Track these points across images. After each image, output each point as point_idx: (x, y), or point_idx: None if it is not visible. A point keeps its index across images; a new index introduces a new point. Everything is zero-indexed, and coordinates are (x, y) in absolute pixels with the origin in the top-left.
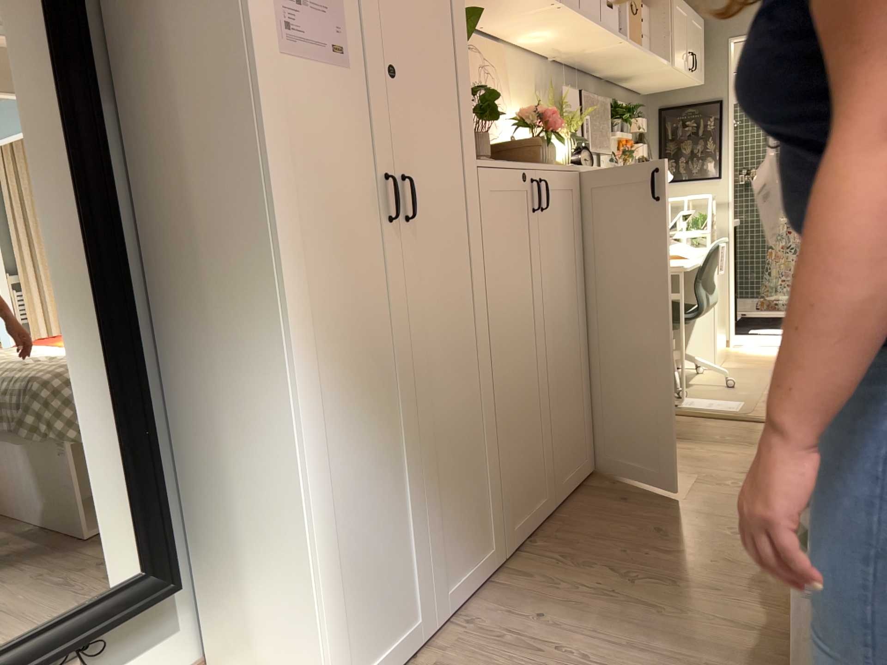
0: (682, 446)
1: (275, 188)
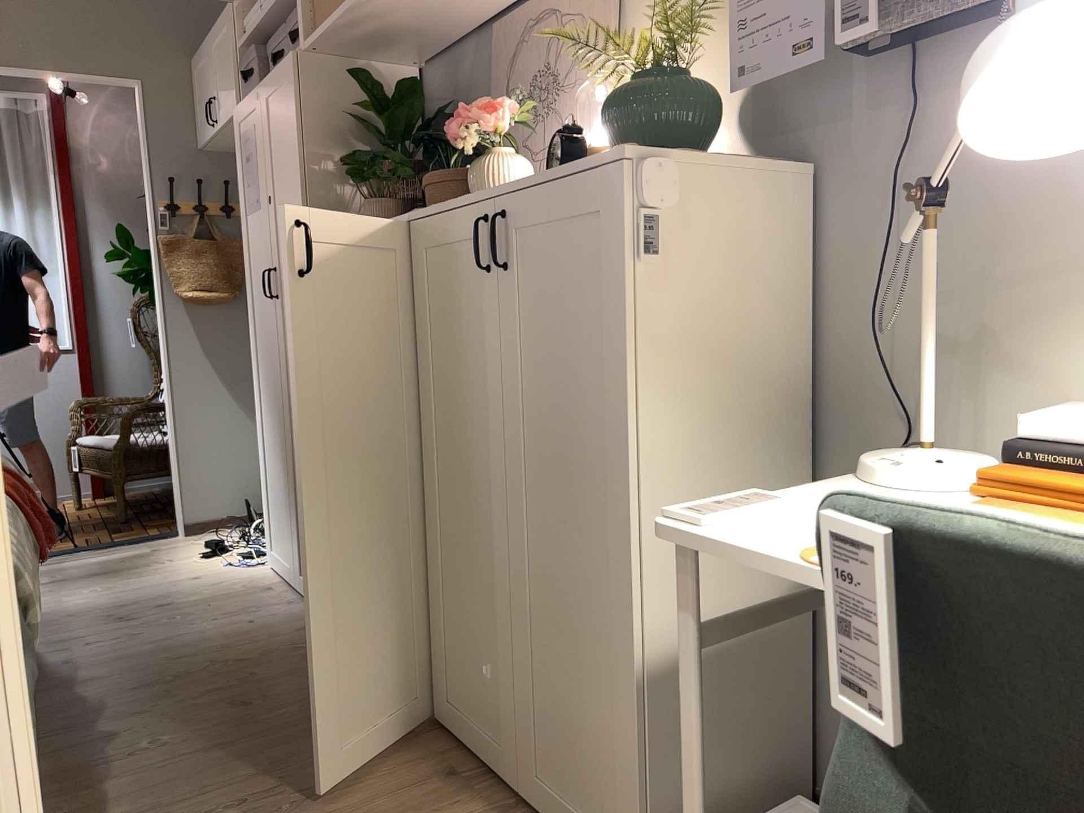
0: None
1: (246, 283)
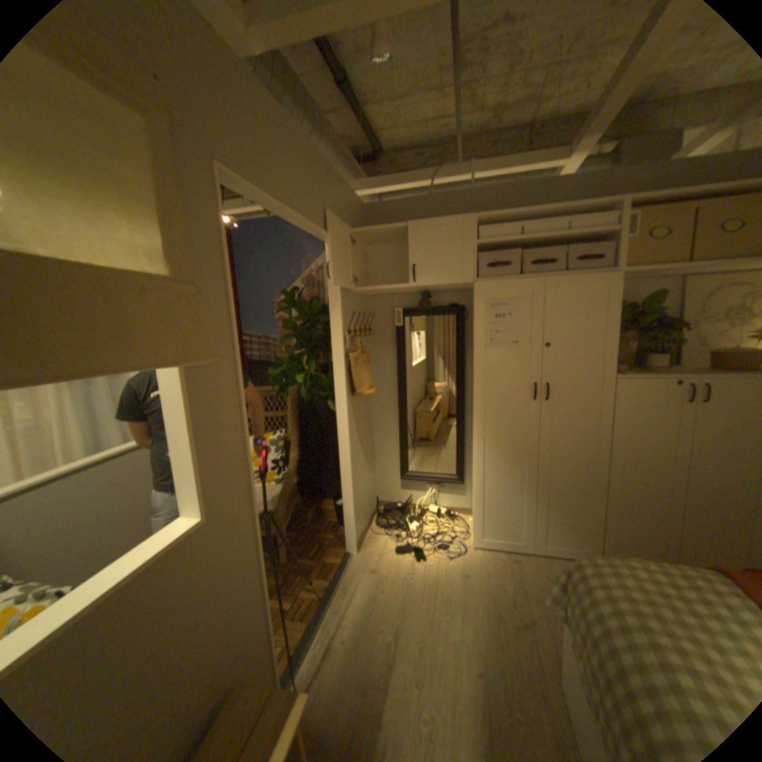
0: None
1: (478, 389)
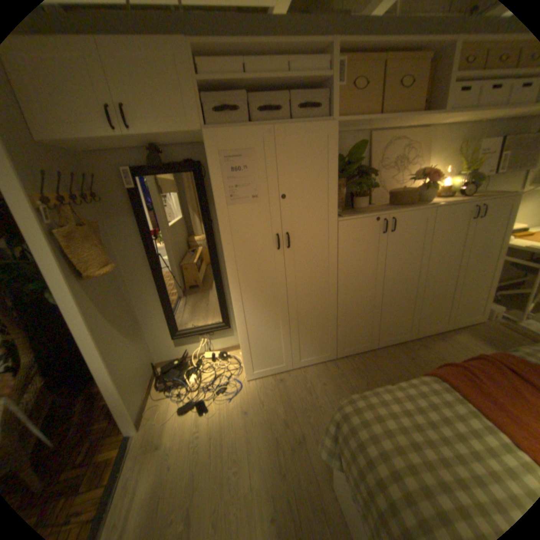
0: (482, 347)
1: (227, 247)
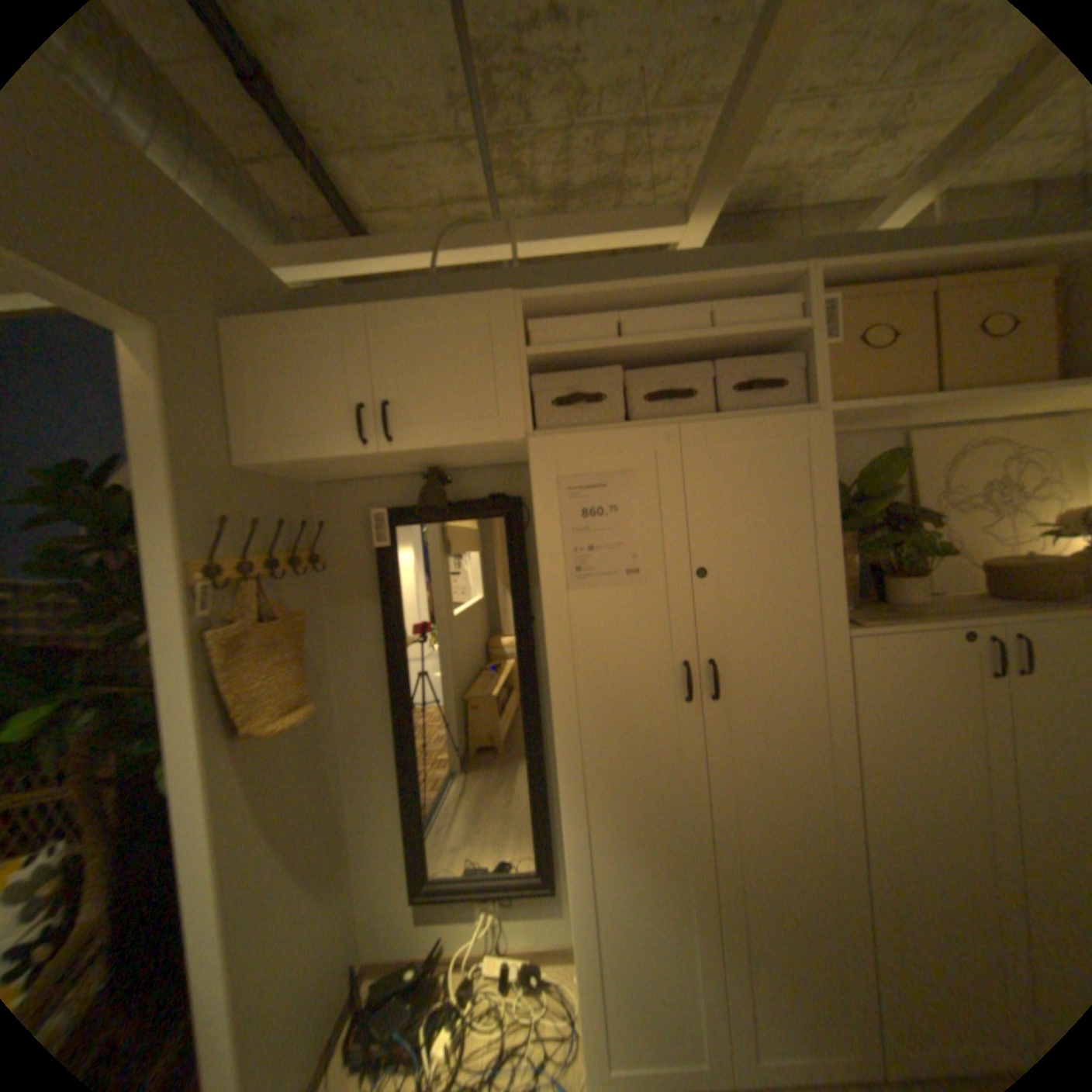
0: None
1: (560, 685)
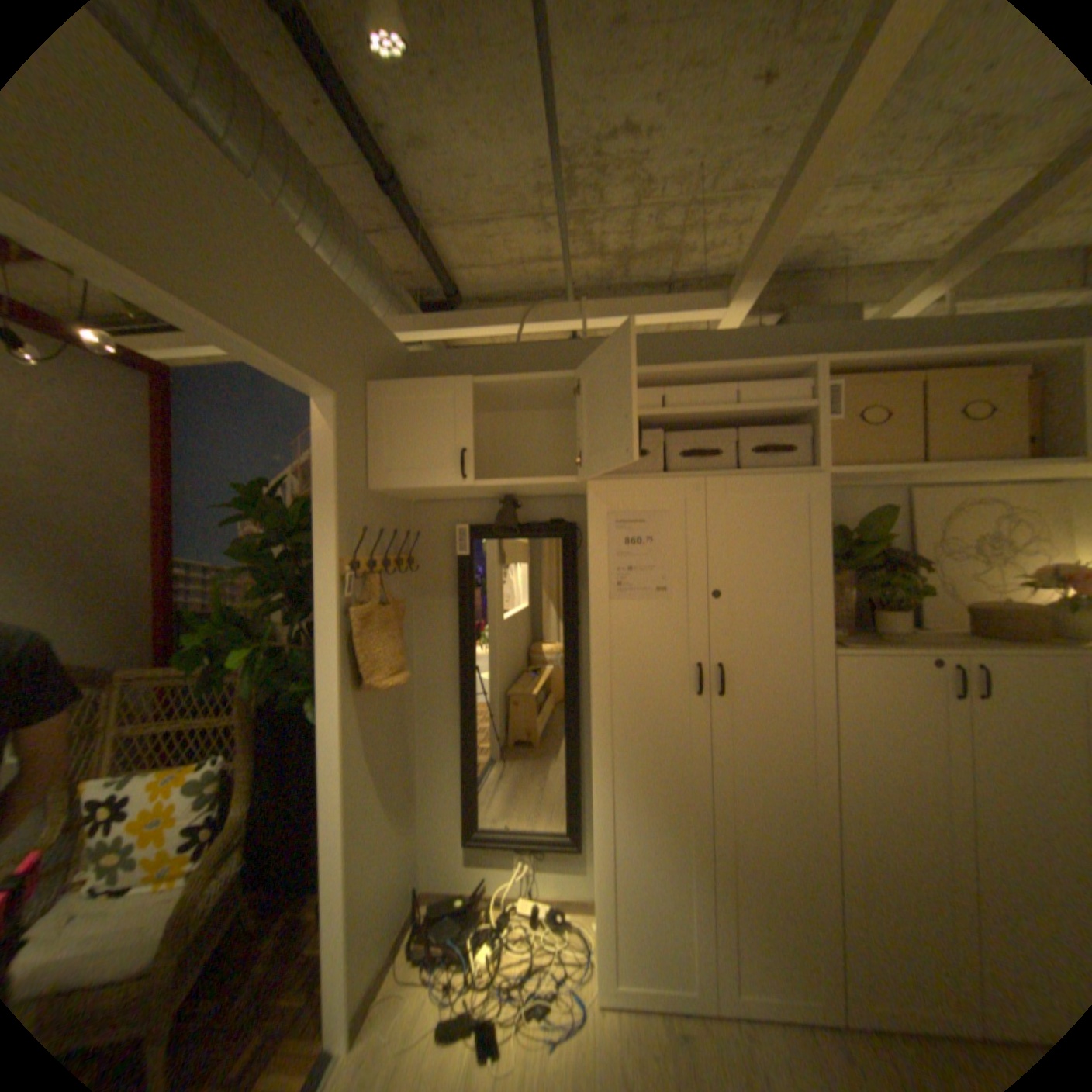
0: None
1: (598, 673)
